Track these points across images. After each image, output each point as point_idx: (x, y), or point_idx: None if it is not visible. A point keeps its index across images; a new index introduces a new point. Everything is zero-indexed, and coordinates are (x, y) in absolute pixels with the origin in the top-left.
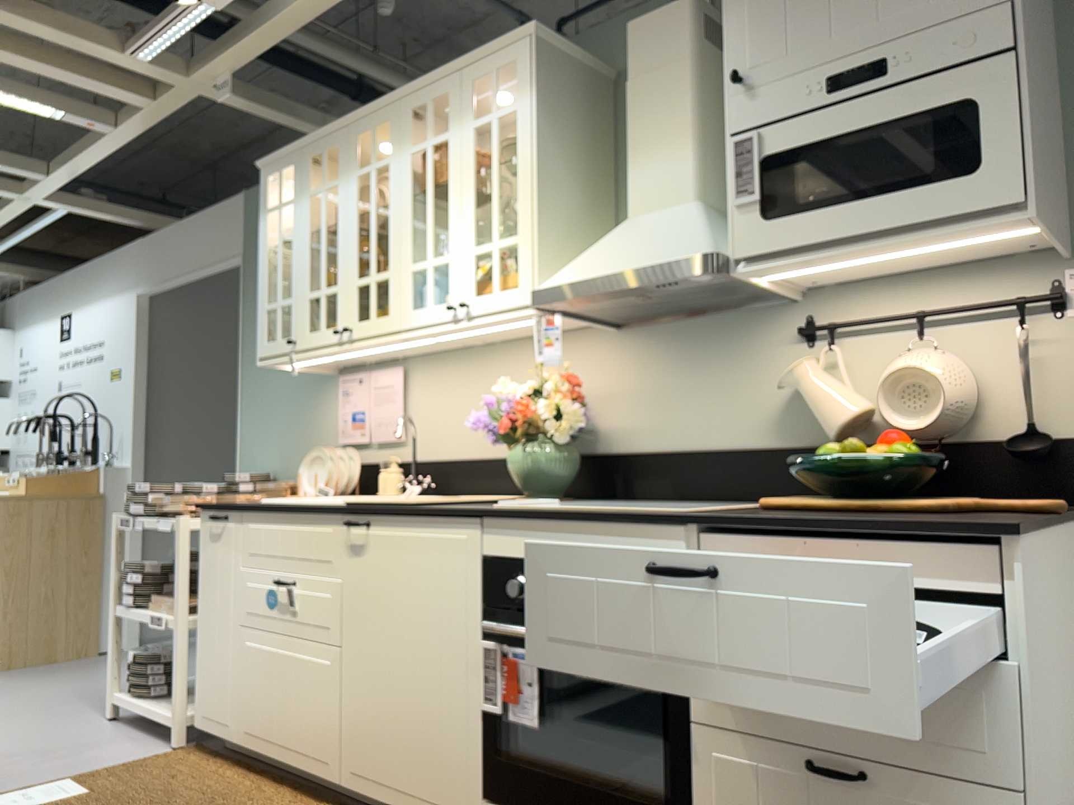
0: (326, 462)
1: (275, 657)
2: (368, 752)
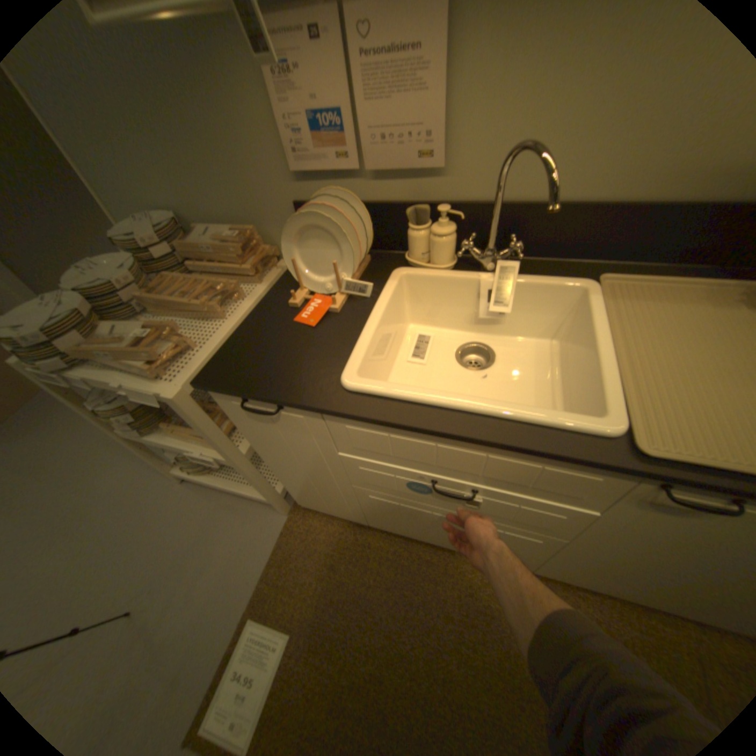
0: (329, 231)
1: (432, 516)
2: (594, 582)
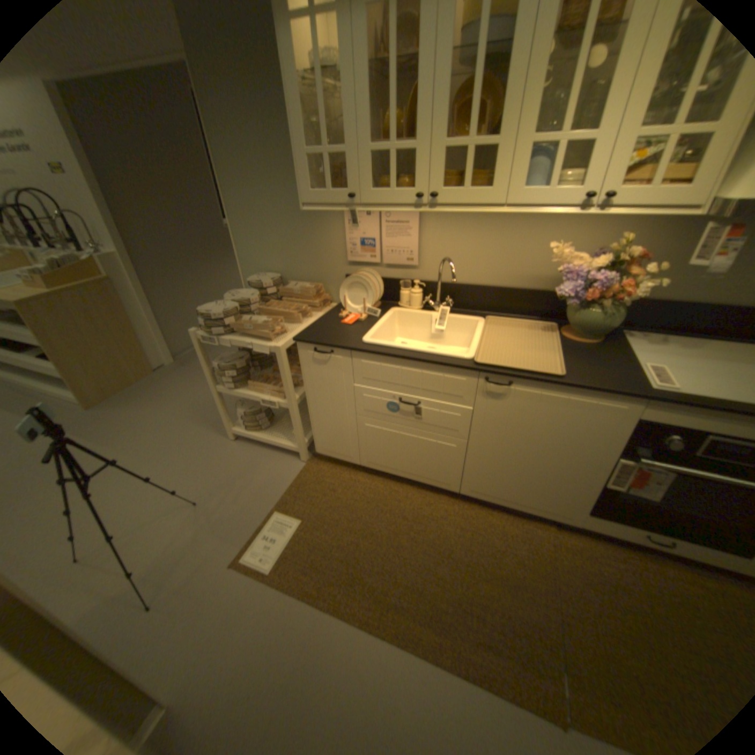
0: (363, 286)
1: (399, 435)
2: (490, 486)
